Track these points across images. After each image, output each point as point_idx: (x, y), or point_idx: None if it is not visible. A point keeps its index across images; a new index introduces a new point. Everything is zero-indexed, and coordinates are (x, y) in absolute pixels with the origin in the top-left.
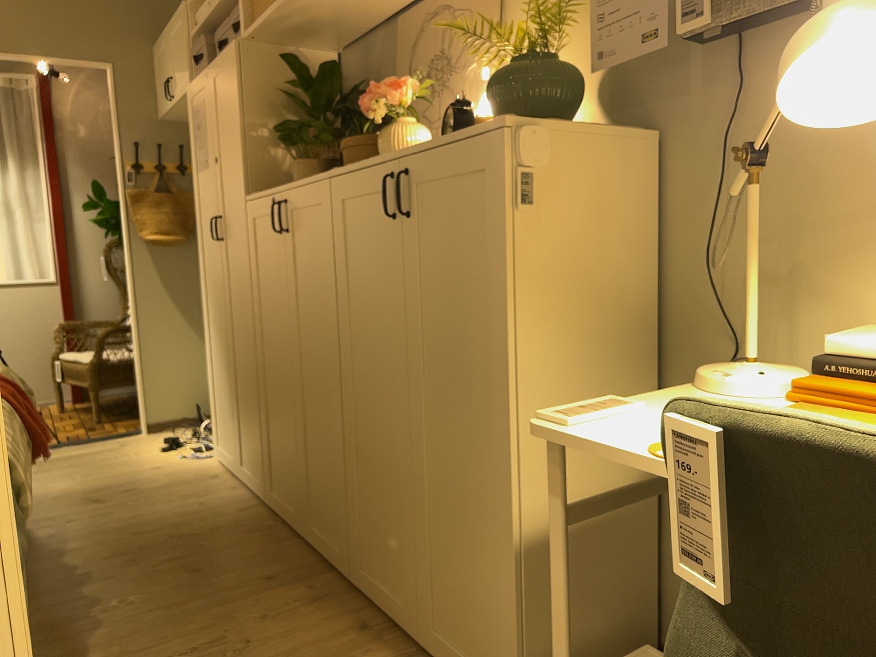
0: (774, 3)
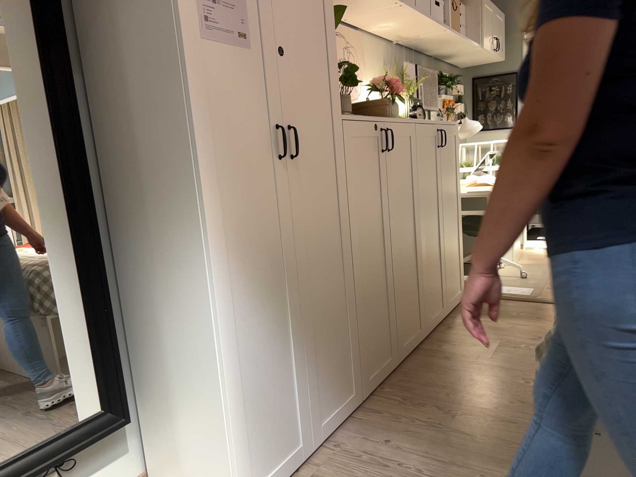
0: (427, 107)
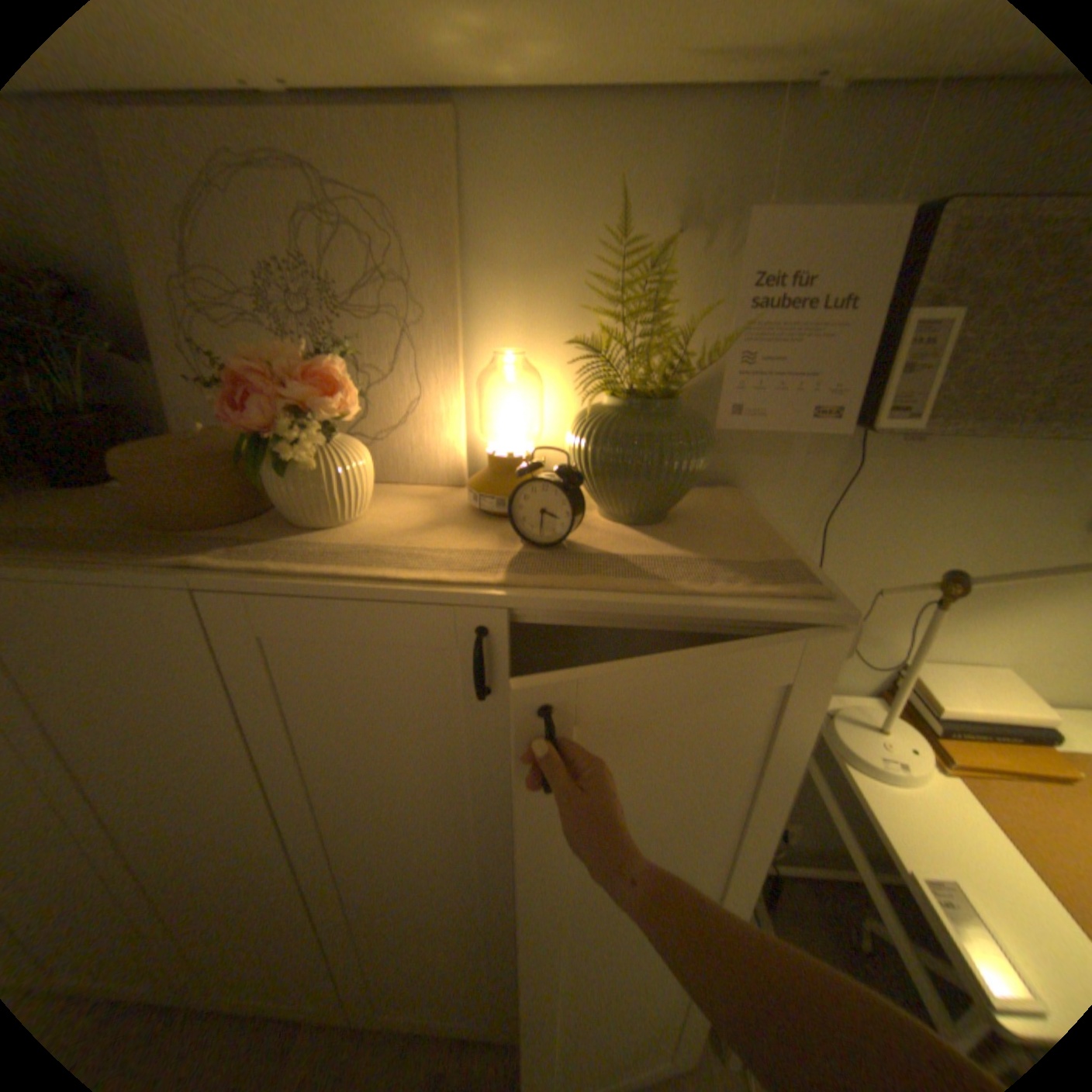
0: (992, 424)
